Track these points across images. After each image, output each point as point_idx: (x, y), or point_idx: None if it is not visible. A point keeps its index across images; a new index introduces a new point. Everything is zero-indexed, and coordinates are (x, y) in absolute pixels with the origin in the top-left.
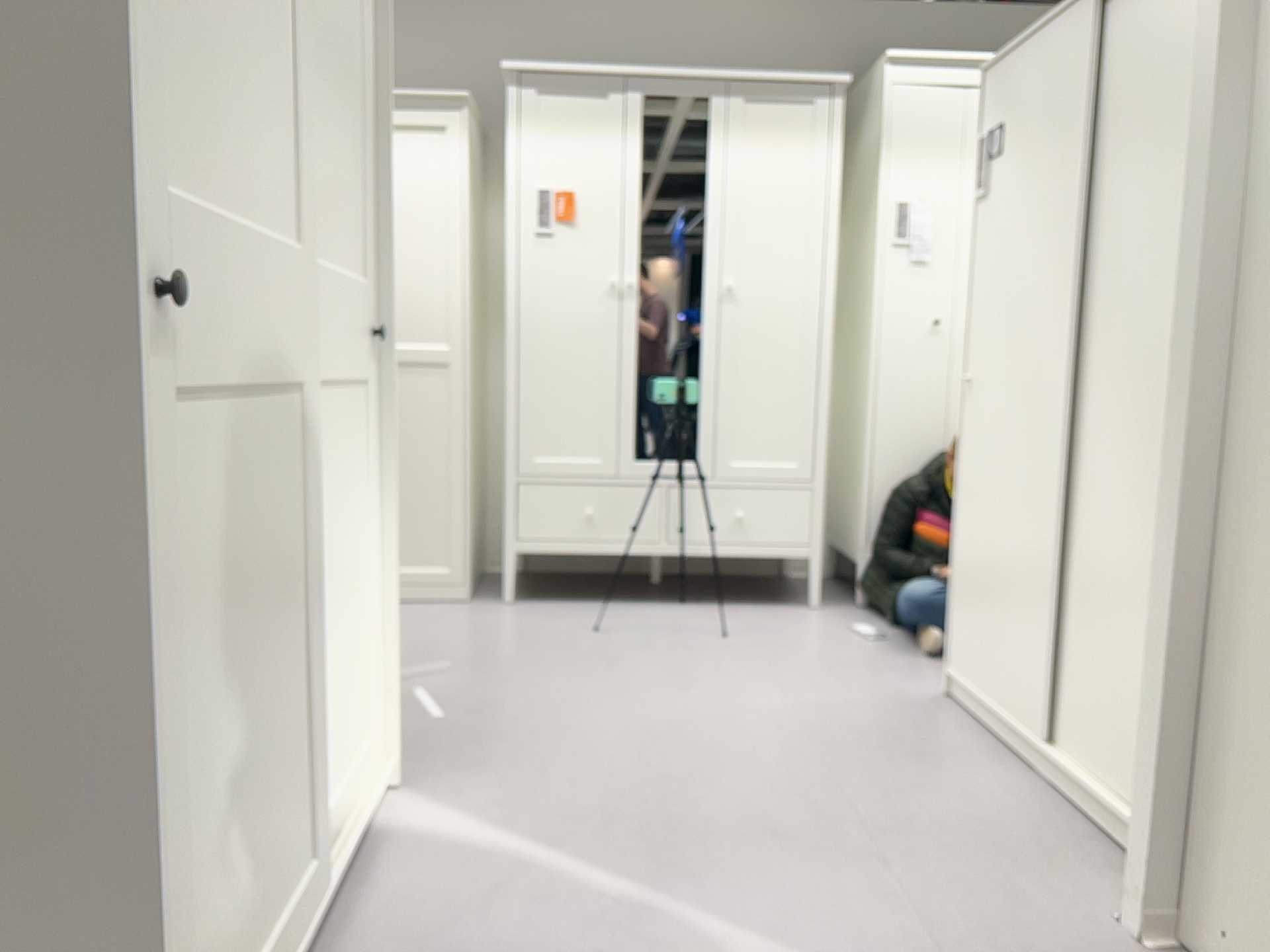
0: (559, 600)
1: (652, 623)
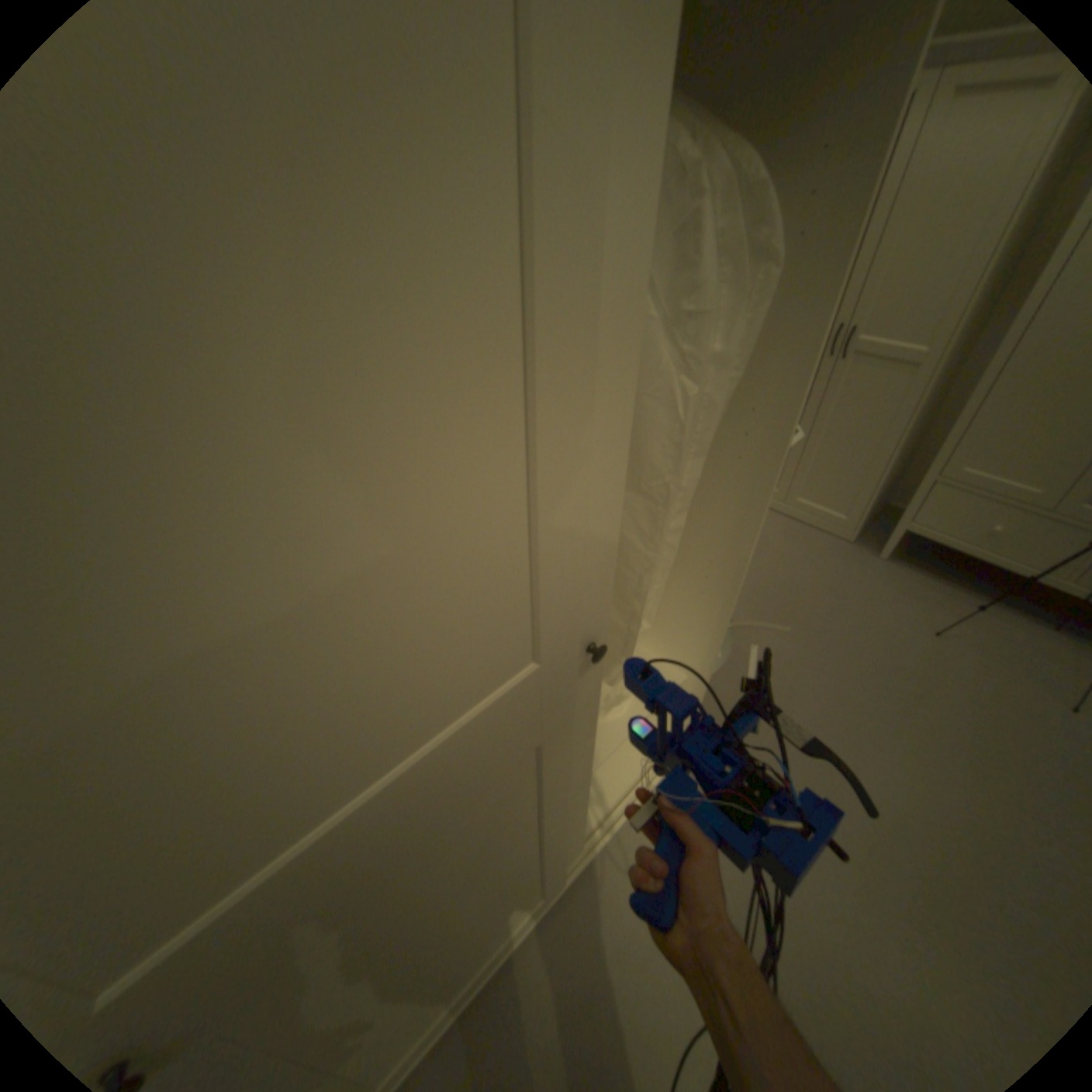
0: (931, 569)
1: (1004, 644)
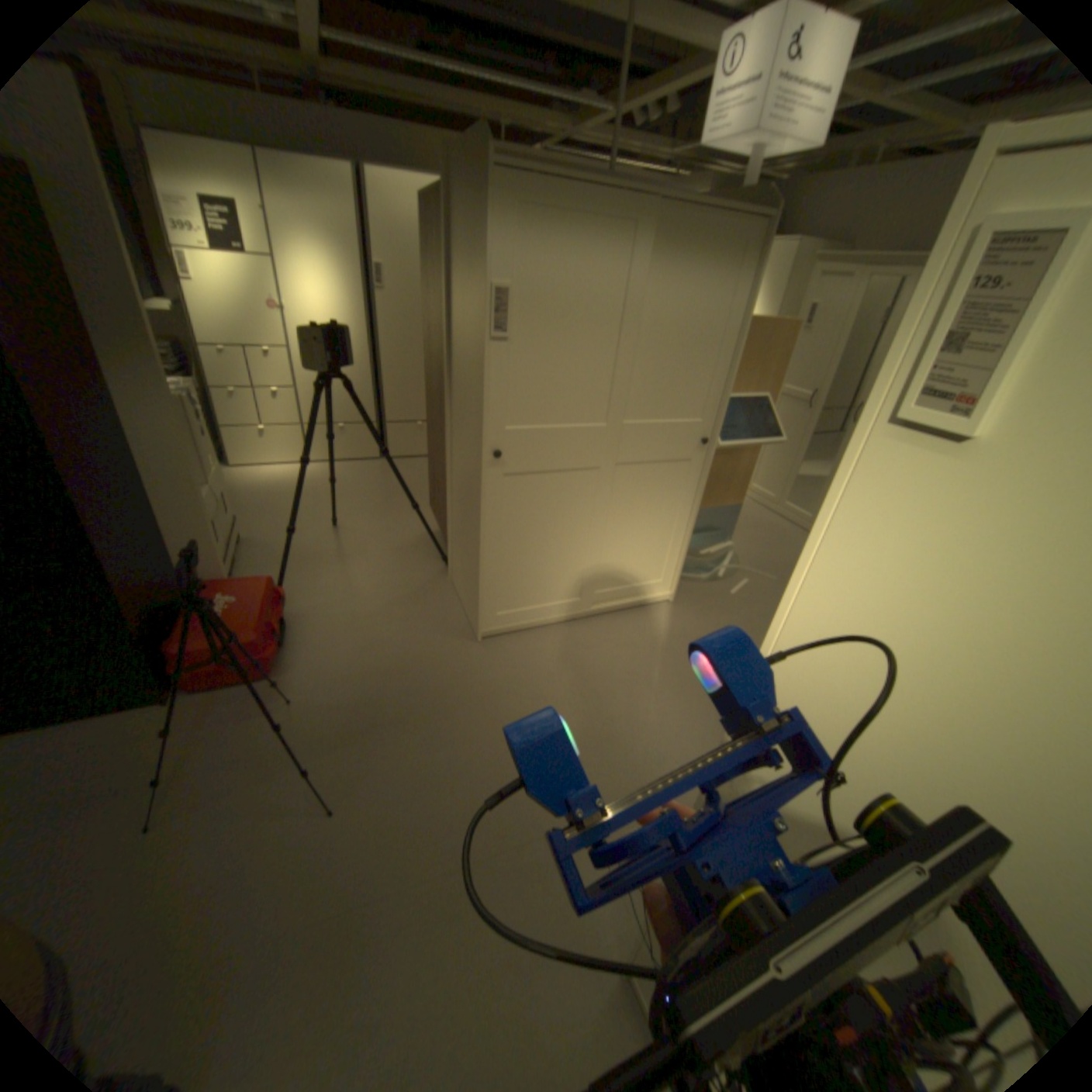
0: None
1: None
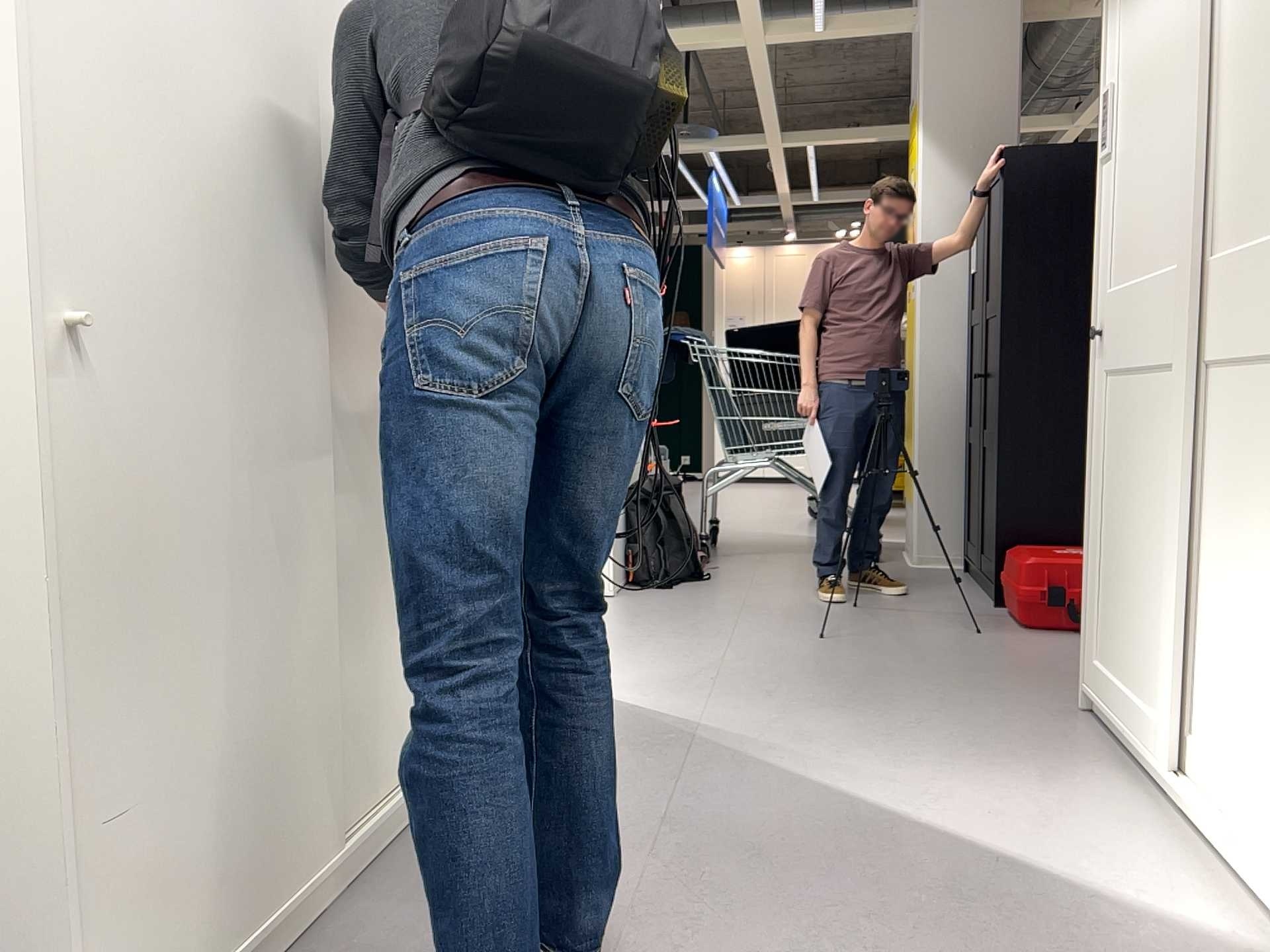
0: None
1: None
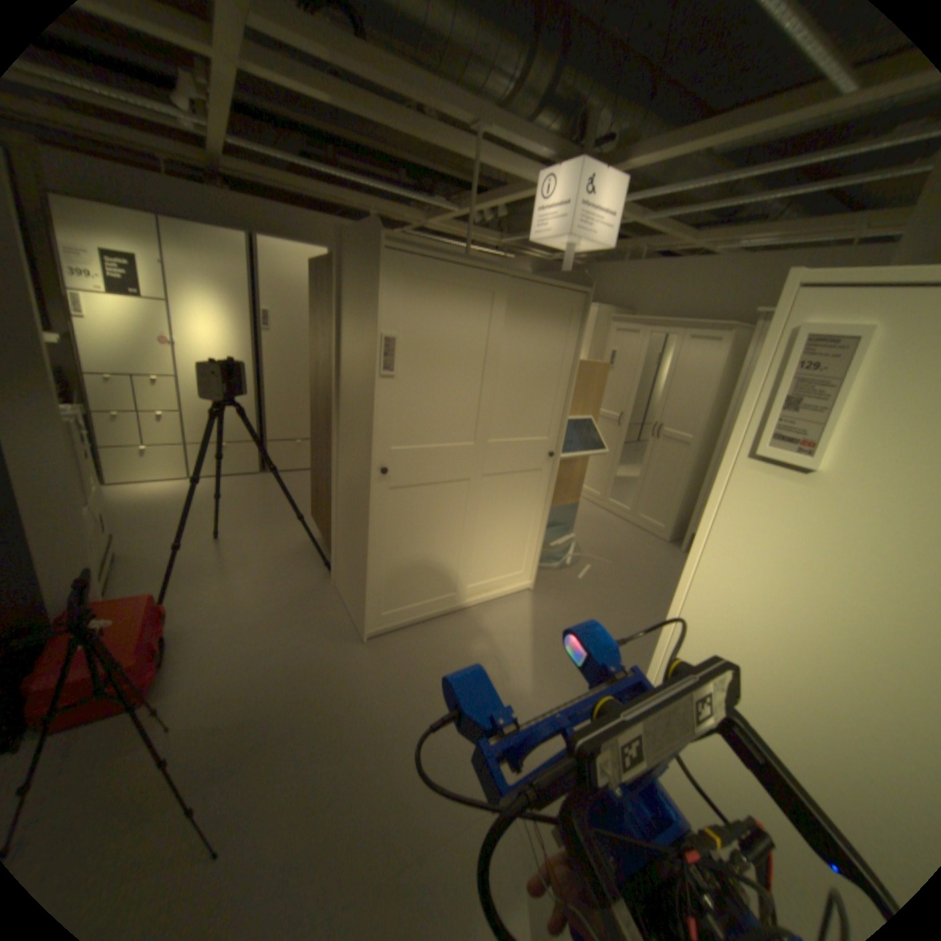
0: None
1: None
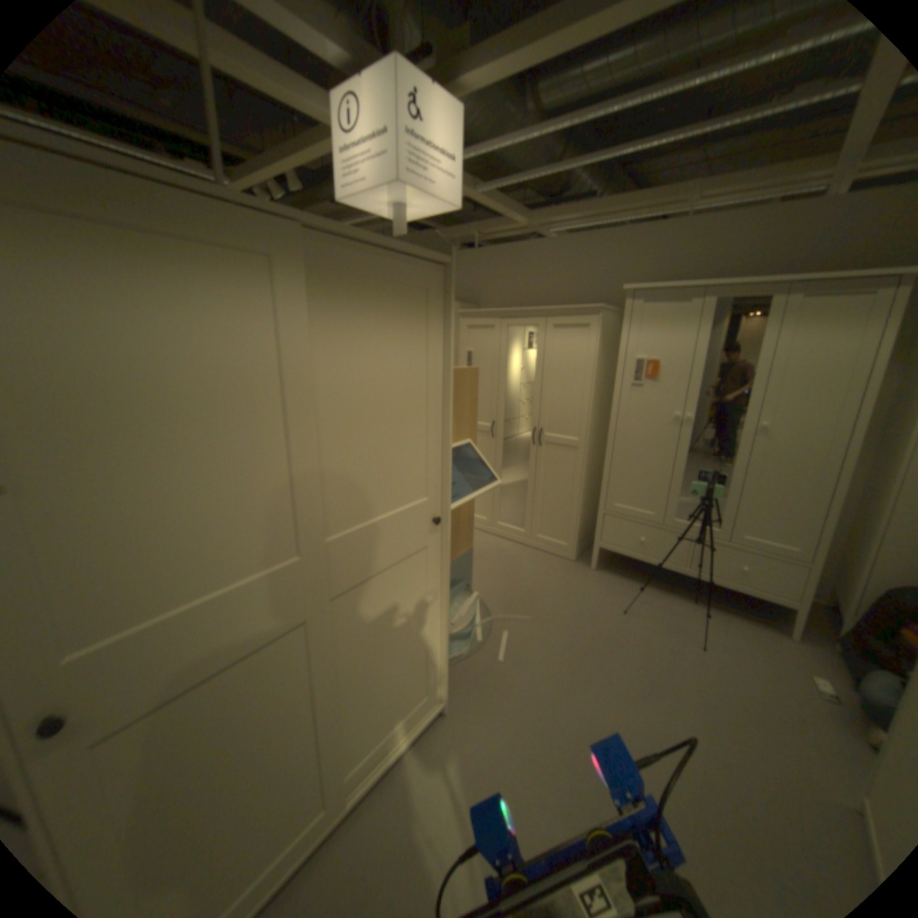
0: (622, 574)
1: (664, 615)
